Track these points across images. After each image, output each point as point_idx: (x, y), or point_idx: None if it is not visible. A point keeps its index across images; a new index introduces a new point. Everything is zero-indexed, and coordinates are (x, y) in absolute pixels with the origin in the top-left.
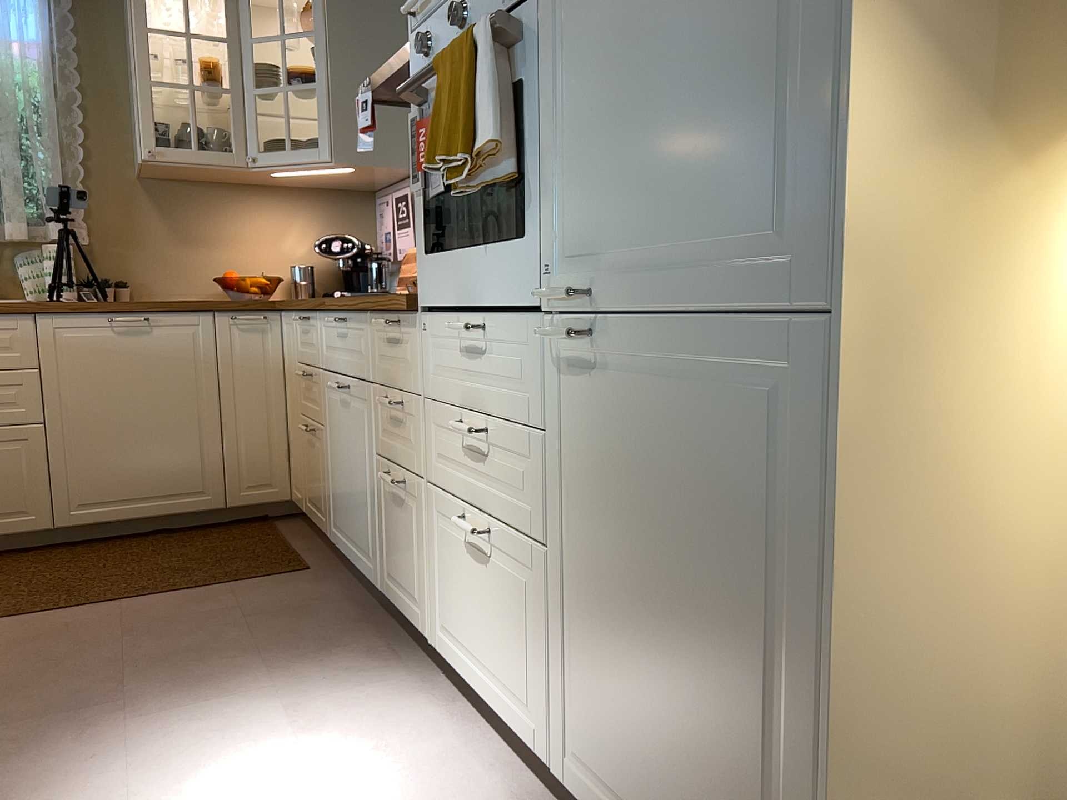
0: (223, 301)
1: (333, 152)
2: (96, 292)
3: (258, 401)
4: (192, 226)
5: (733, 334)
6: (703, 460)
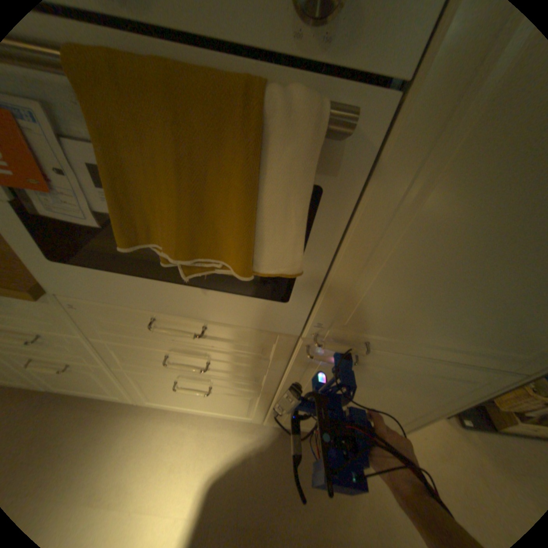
0: None
1: None
2: None
3: None
4: None
5: (460, 368)
6: (410, 388)
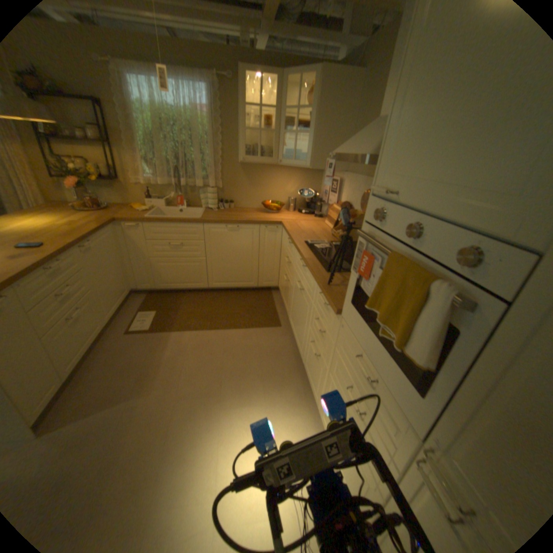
0: (263, 221)
1: (311, 165)
2: (223, 205)
3: (271, 256)
4: (256, 181)
5: None
6: None
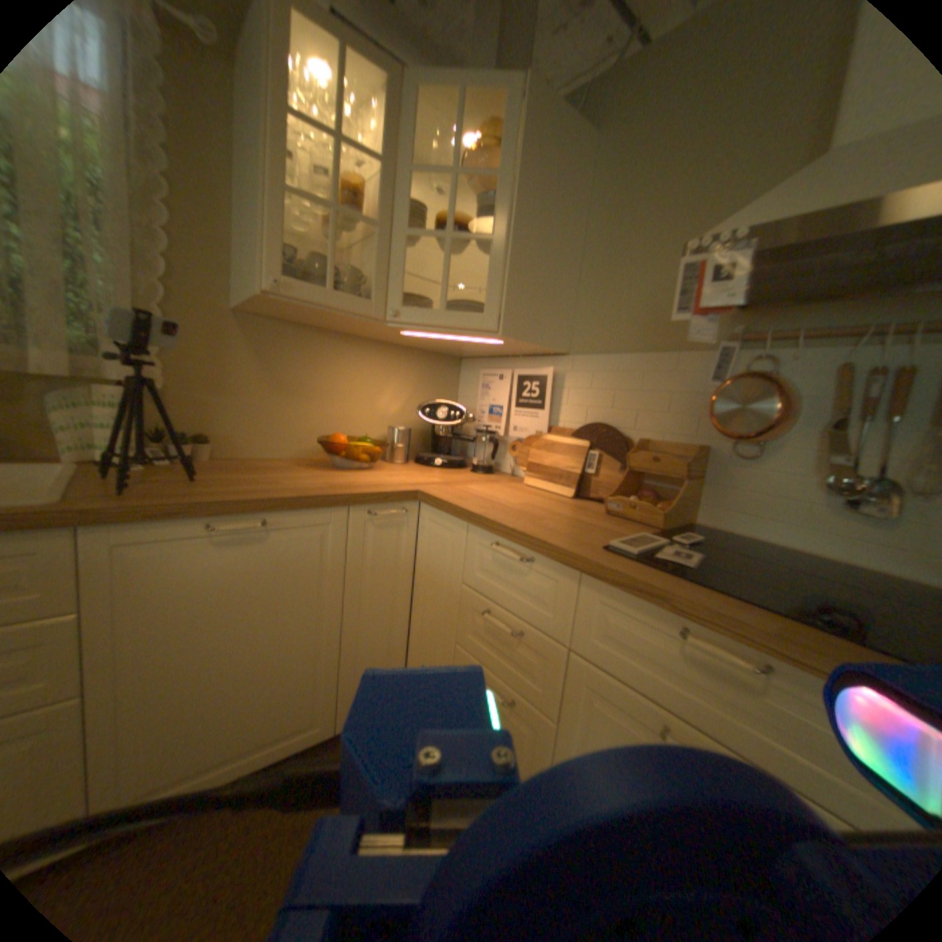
0: (358, 490)
1: (501, 321)
2: (165, 449)
3: (384, 607)
4: (289, 375)
5: None
6: None
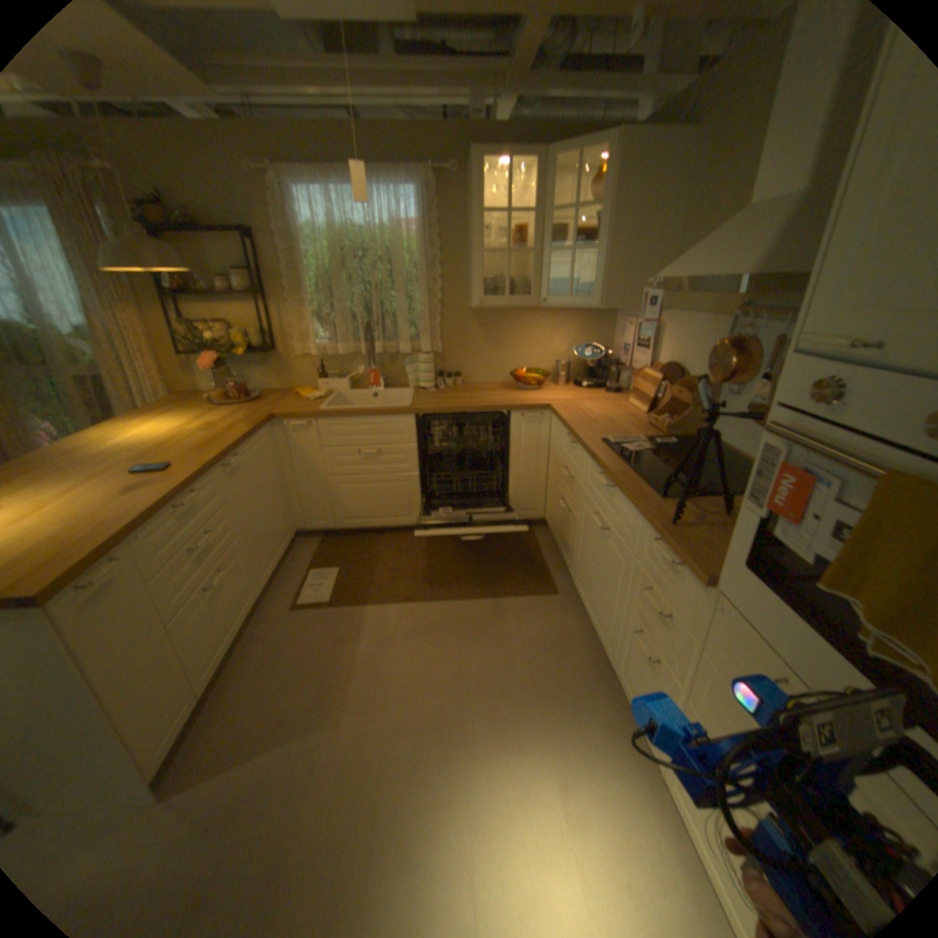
0: (516, 404)
1: (602, 302)
2: (444, 381)
3: (531, 465)
4: (498, 337)
5: None
6: None
